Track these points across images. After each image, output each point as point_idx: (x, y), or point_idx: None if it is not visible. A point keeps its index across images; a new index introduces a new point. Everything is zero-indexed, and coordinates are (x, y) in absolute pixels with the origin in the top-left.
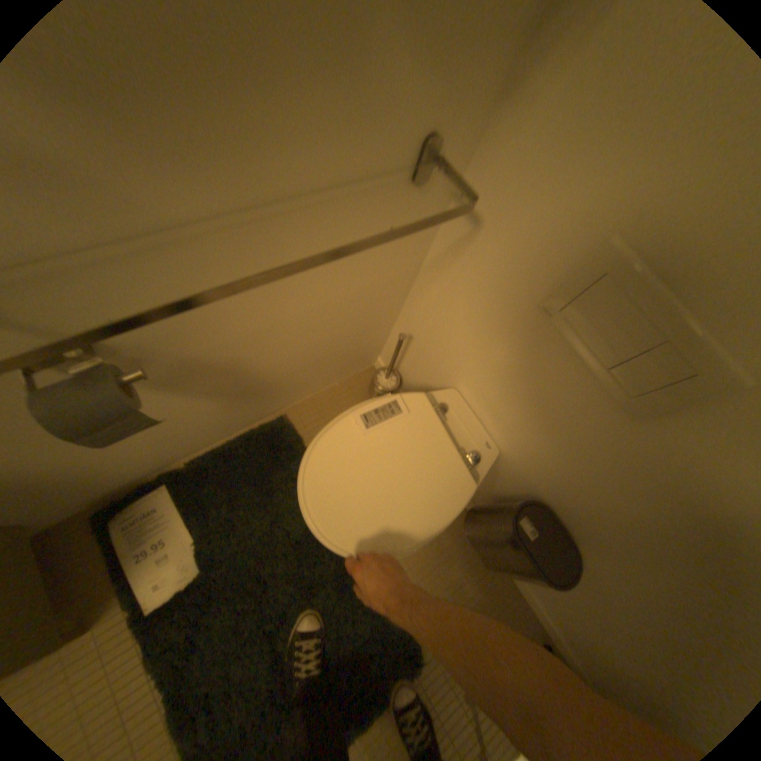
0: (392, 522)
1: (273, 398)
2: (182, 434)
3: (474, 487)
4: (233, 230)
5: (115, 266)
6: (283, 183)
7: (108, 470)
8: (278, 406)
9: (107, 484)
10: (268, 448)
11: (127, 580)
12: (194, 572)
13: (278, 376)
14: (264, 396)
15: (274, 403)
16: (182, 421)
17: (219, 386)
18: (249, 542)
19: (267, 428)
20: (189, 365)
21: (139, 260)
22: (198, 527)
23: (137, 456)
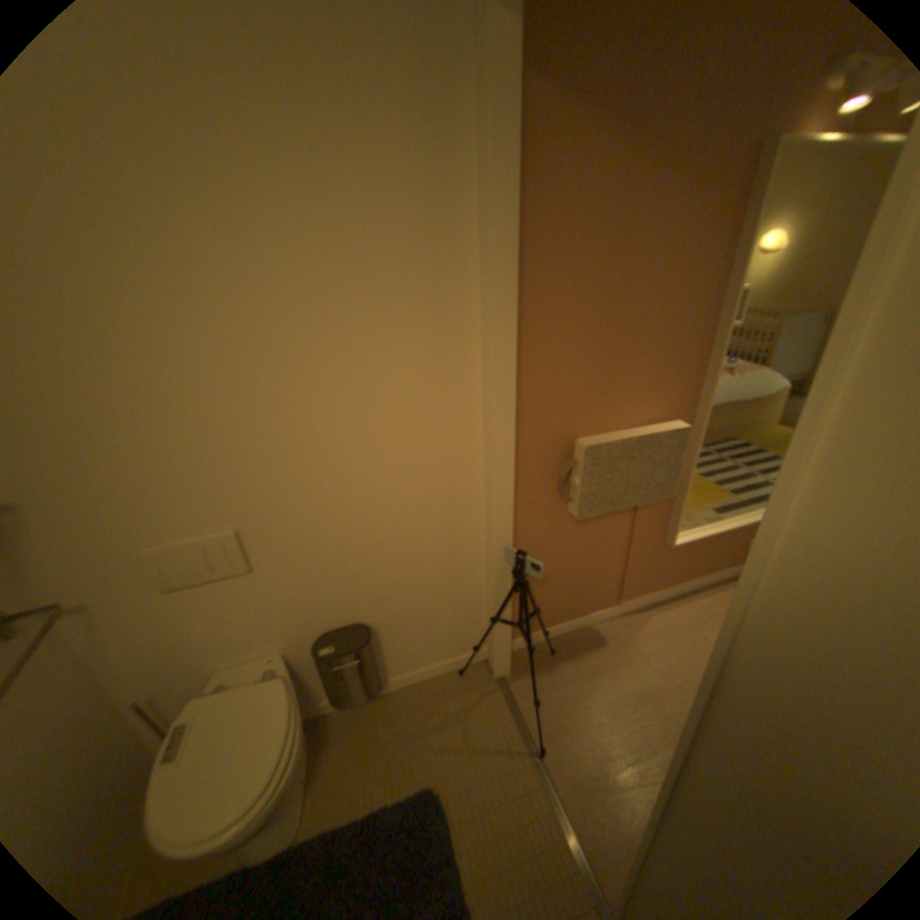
0: (254, 757)
1: None
2: None
3: (281, 682)
4: None
5: None
6: None
7: None
8: None
9: None
10: None
11: None
12: None
13: None
14: None
15: None
16: None
17: None
18: None
19: None
20: None
21: None
22: None
23: None
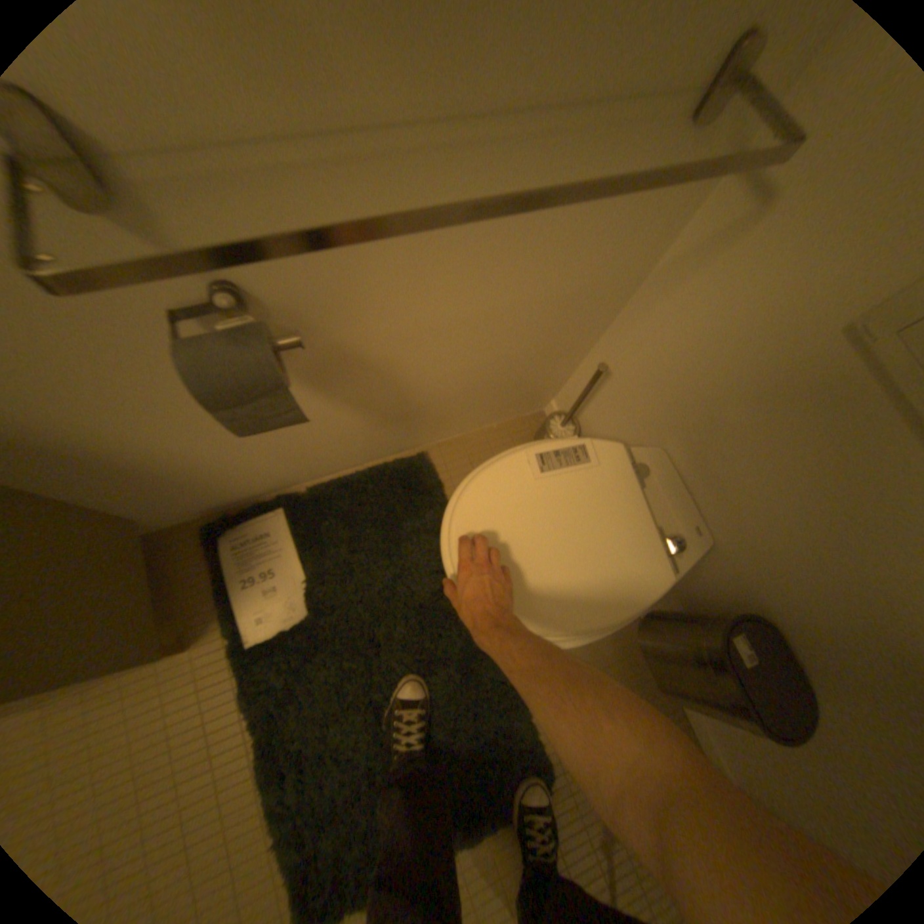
0: (560, 601)
1: (420, 428)
2: (314, 452)
3: (675, 581)
4: (443, 159)
5: (297, 187)
6: (525, 91)
7: (231, 477)
8: (422, 441)
9: (226, 495)
10: (403, 488)
11: (233, 606)
12: (304, 614)
13: (434, 400)
14: (410, 424)
15: (419, 435)
16: (317, 433)
17: (367, 397)
18: (368, 594)
19: (406, 465)
20: (343, 358)
21: (326, 183)
22: (314, 564)
23: (263, 468)
